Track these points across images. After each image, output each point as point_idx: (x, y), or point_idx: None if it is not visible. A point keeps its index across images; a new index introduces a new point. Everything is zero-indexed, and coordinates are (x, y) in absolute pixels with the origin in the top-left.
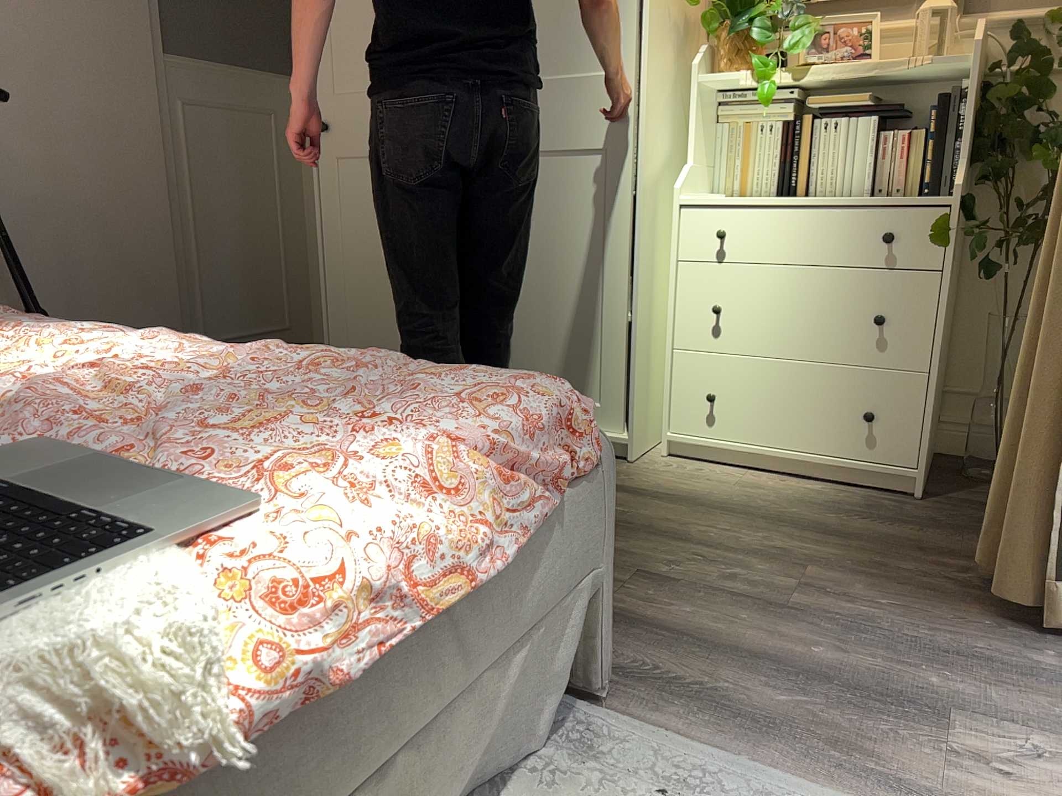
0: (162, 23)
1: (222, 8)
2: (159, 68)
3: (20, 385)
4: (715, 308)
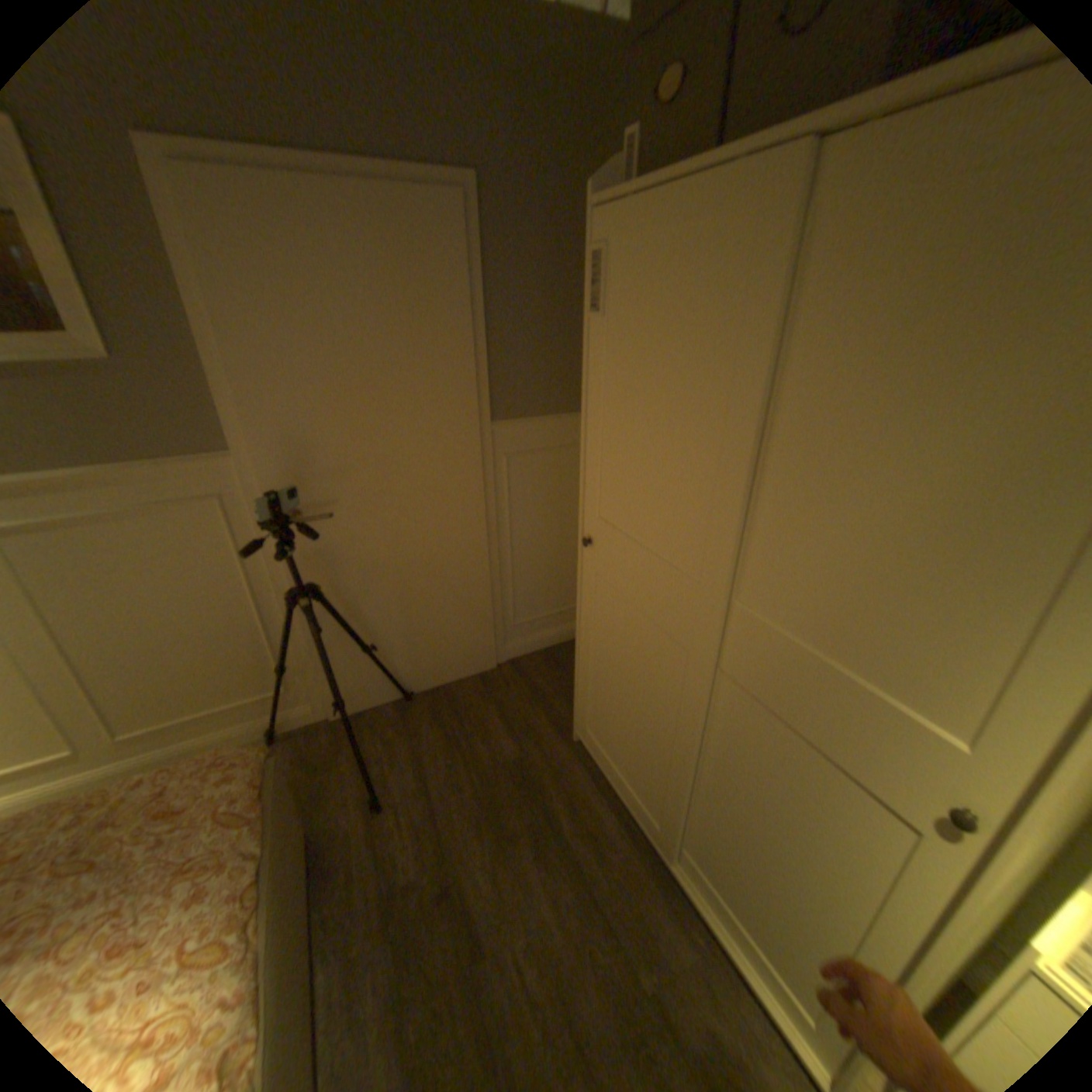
0: (488, 397)
1: (548, 366)
2: (482, 436)
3: None
4: None
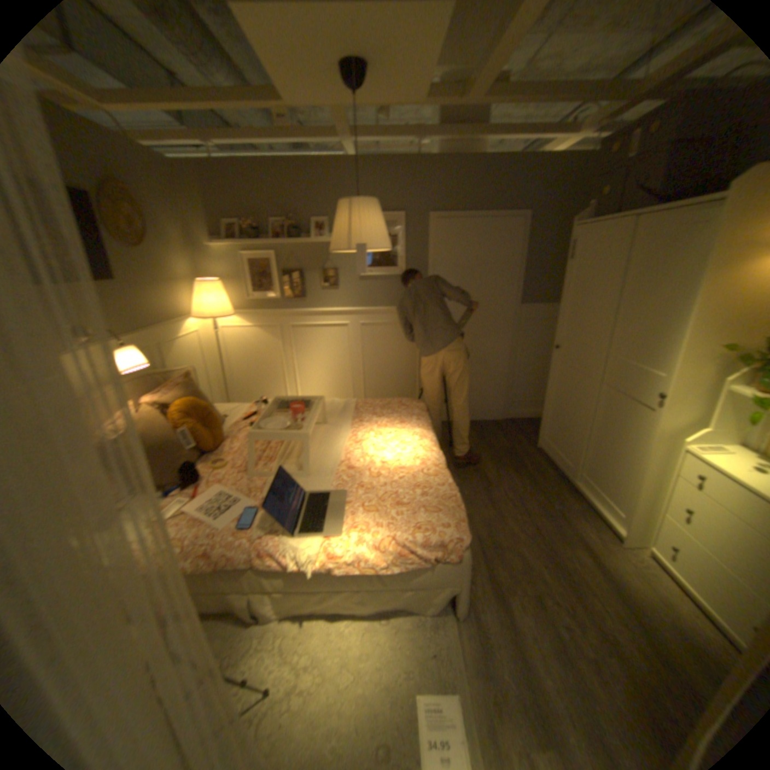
0: (520, 294)
1: (550, 282)
2: (515, 309)
3: (372, 460)
4: (687, 510)
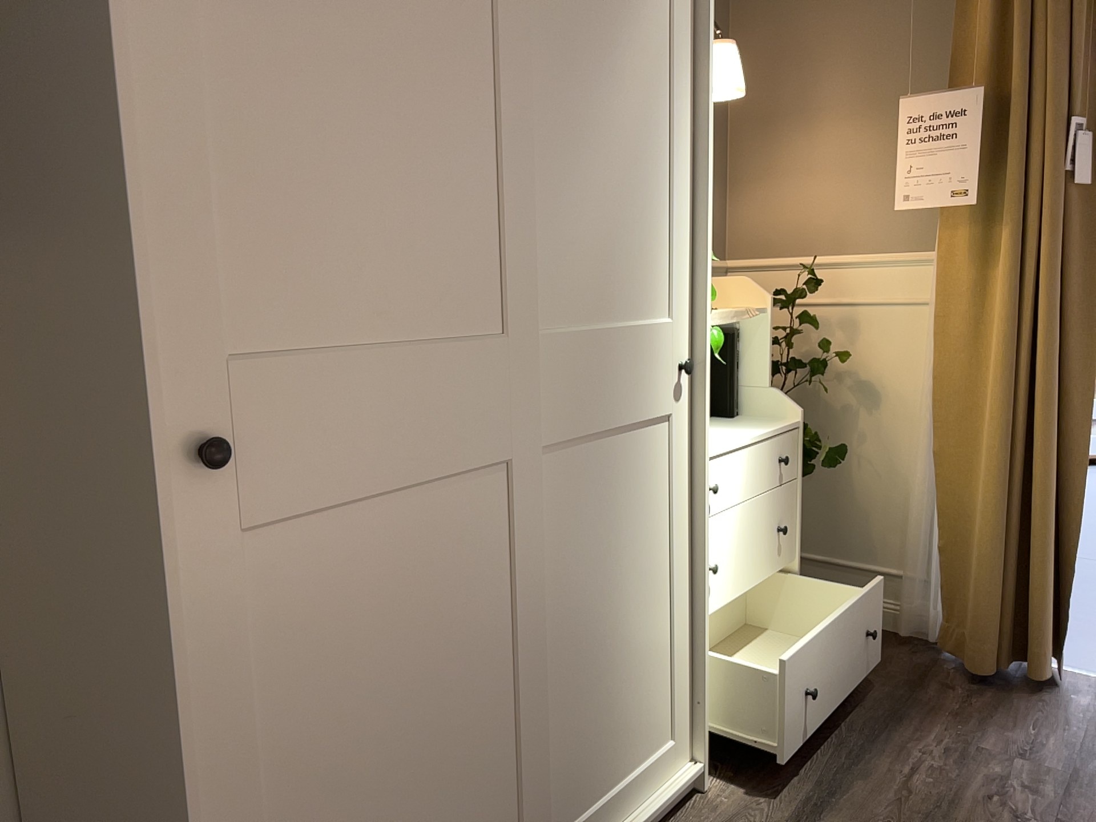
0: None
1: None
2: None
3: None
4: (712, 564)
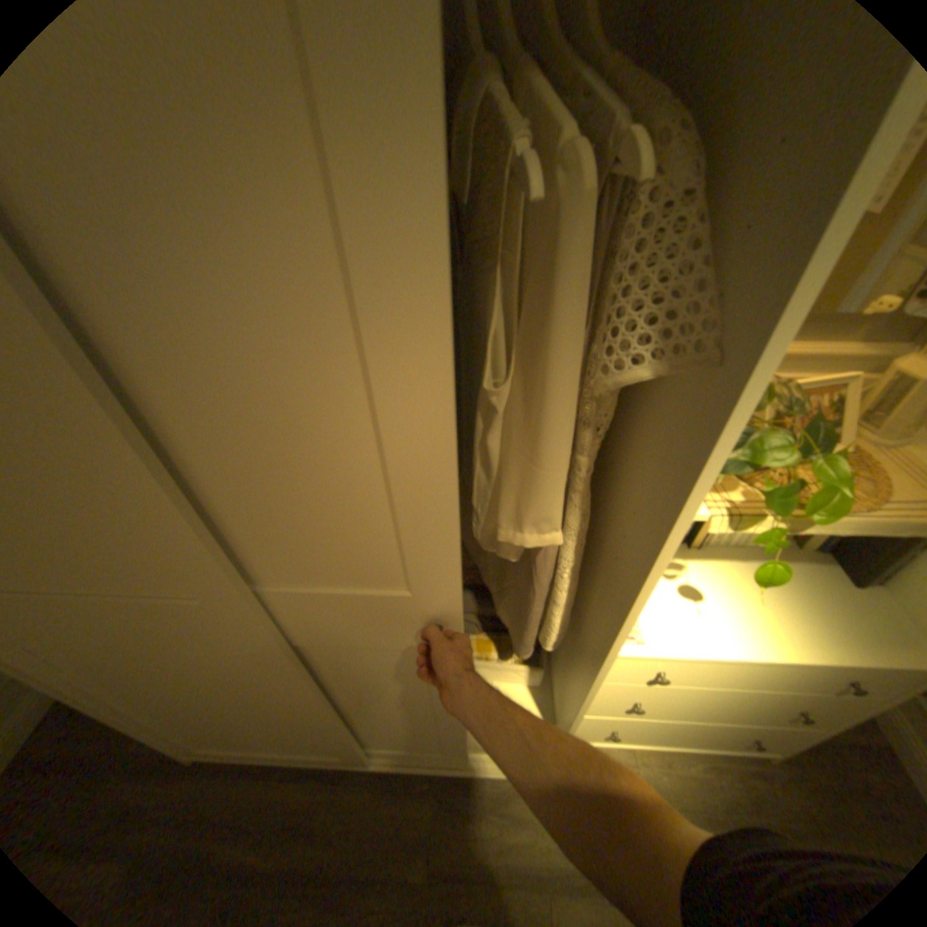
0: None
1: None
2: None
3: None
4: (637, 713)
